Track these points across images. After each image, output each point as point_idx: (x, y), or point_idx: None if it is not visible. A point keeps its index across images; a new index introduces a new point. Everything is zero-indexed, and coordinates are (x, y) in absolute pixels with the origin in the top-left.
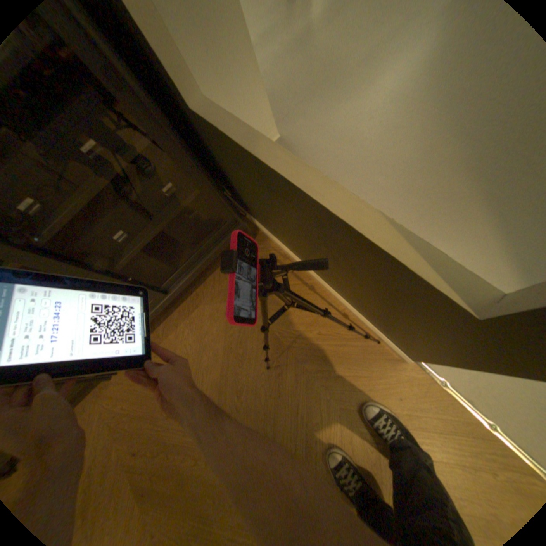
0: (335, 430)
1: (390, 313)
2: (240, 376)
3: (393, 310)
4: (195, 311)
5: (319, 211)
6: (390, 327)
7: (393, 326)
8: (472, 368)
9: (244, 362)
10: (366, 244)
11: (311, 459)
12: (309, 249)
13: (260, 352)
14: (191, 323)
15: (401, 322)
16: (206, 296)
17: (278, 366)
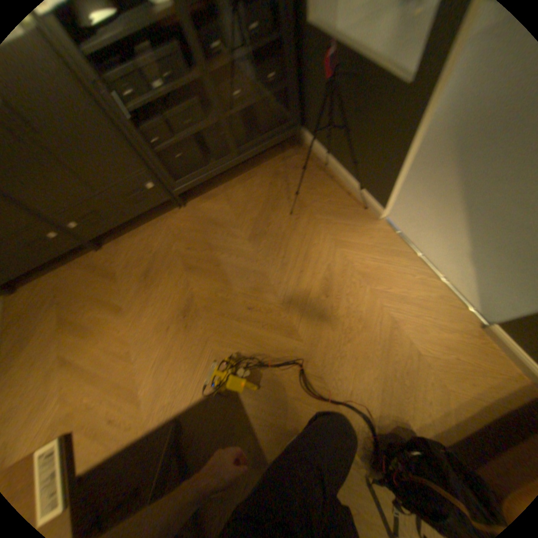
0: (325, 249)
1: (378, 141)
2: (271, 217)
3: (380, 132)
4: (248, 181)
5: (361, 60)
6: (376, 166)
7: (378, 159)
8: (408, 142)
9: (275, 211)
10: (377, 69)
11: (306, 261)
12: (343, 120)
13: (287, 207)
14: (244, 187)
15: (382, 144)
16: (258, 174)
17: (297, 215)
